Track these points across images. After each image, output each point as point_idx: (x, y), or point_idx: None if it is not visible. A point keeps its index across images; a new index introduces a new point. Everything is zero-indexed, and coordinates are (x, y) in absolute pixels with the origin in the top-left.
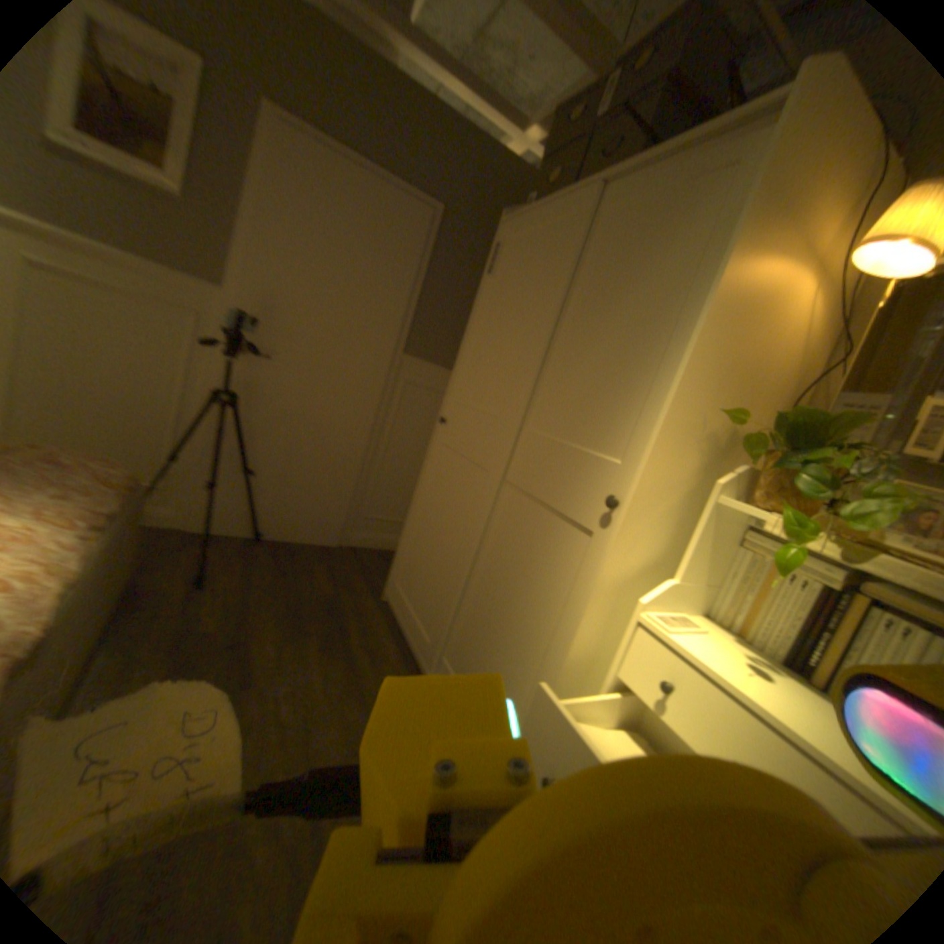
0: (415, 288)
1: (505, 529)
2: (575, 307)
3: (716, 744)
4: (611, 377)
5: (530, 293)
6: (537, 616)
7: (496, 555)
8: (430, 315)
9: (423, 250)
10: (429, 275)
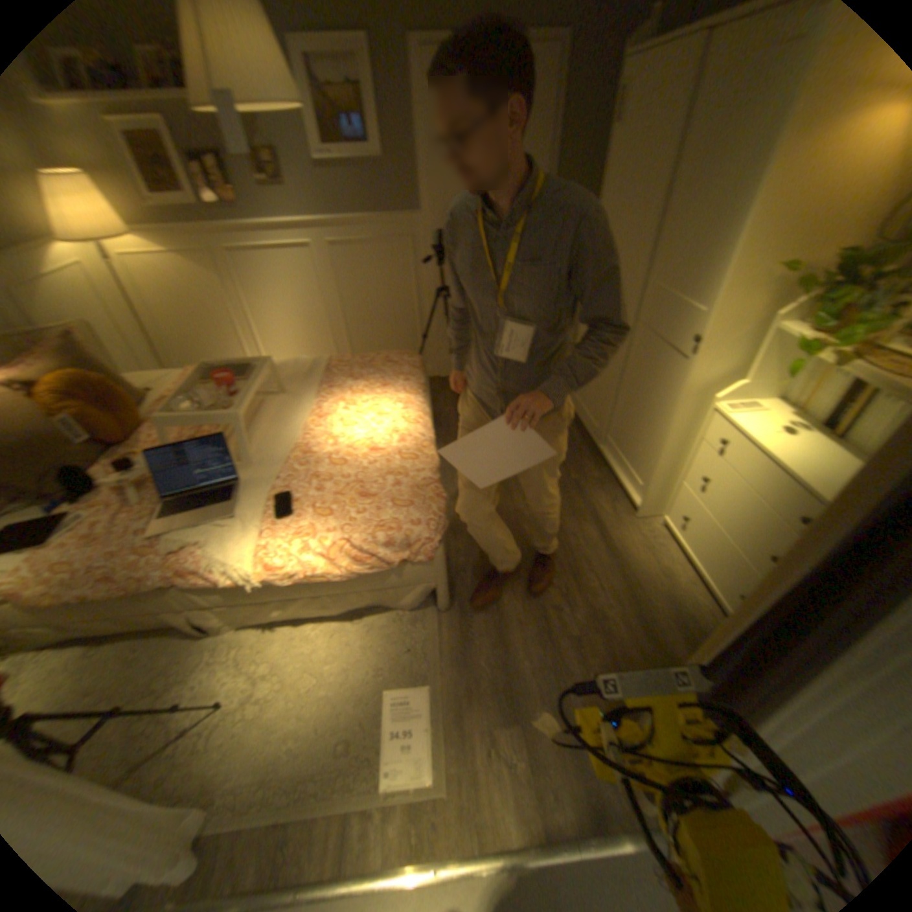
0: (557, 137)
1: (641, 355)
2: (686, 171)
3: (746, 466)
4: (706, 242)
5: (652, 153)
6: (660, 409)
7: (636, 372)
8: (574, 156)
9: (558, 93)
10: (568, 115)
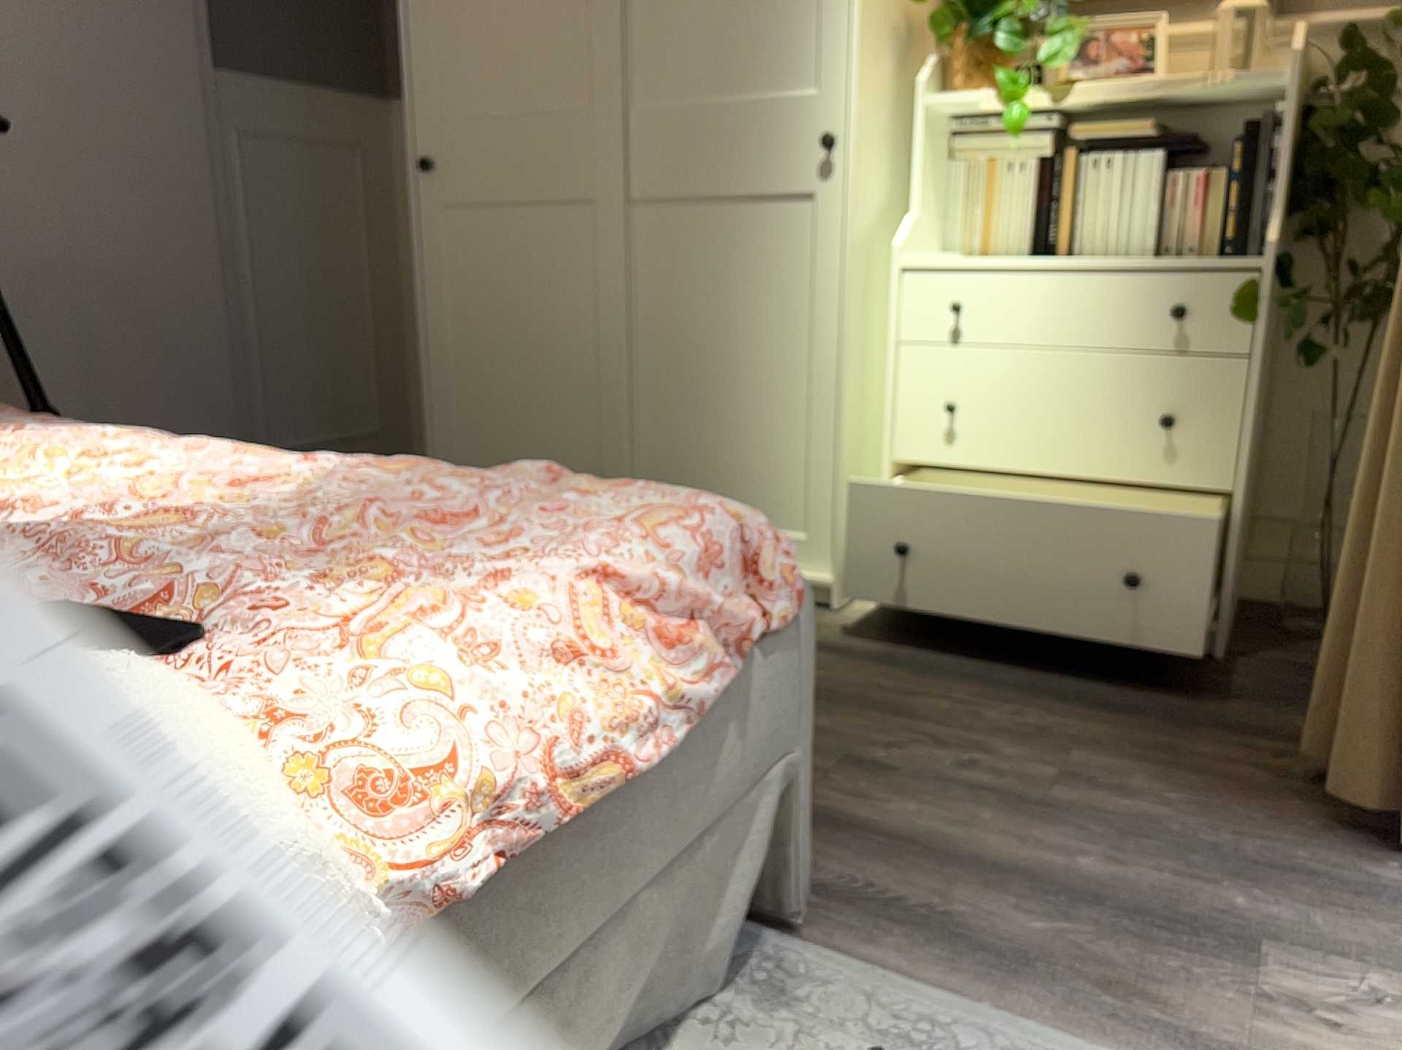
0: None
1: (671, 267)
2: None
3: (1019, 322)
4: None
5: None
6: (781, 340)
7: (671, 313)
8: None
9: None
10: None
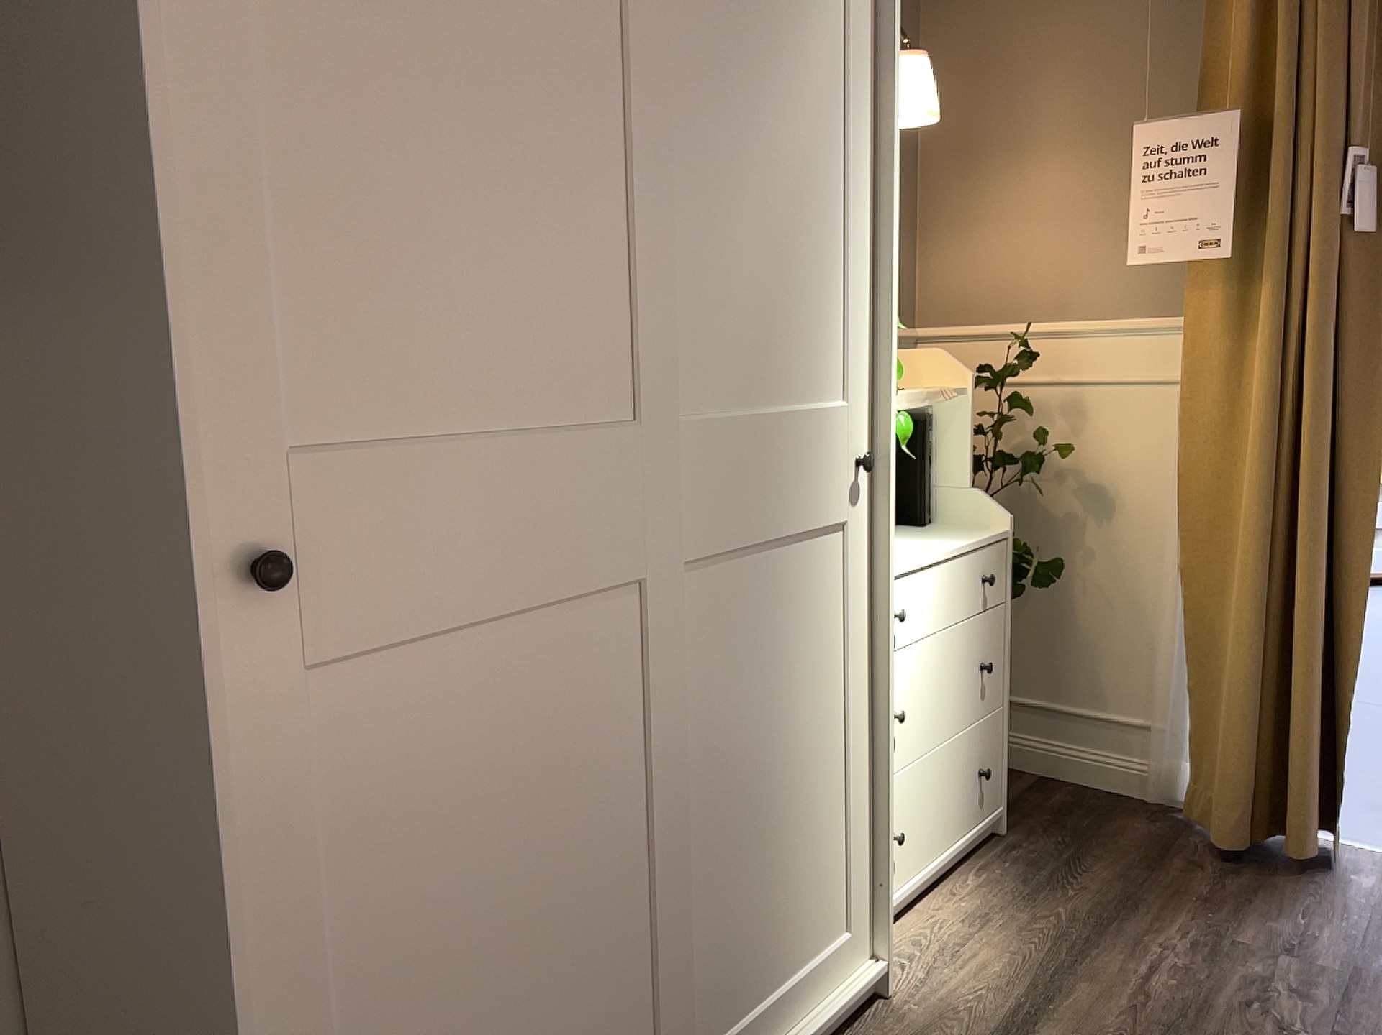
0: None
1: (718, 655)
2: (686, 92)
3: (925, 616)
4: (799, 266)
5: None
6: (823, 708)
7: (719, 723)
8: None
9: None
10: None
